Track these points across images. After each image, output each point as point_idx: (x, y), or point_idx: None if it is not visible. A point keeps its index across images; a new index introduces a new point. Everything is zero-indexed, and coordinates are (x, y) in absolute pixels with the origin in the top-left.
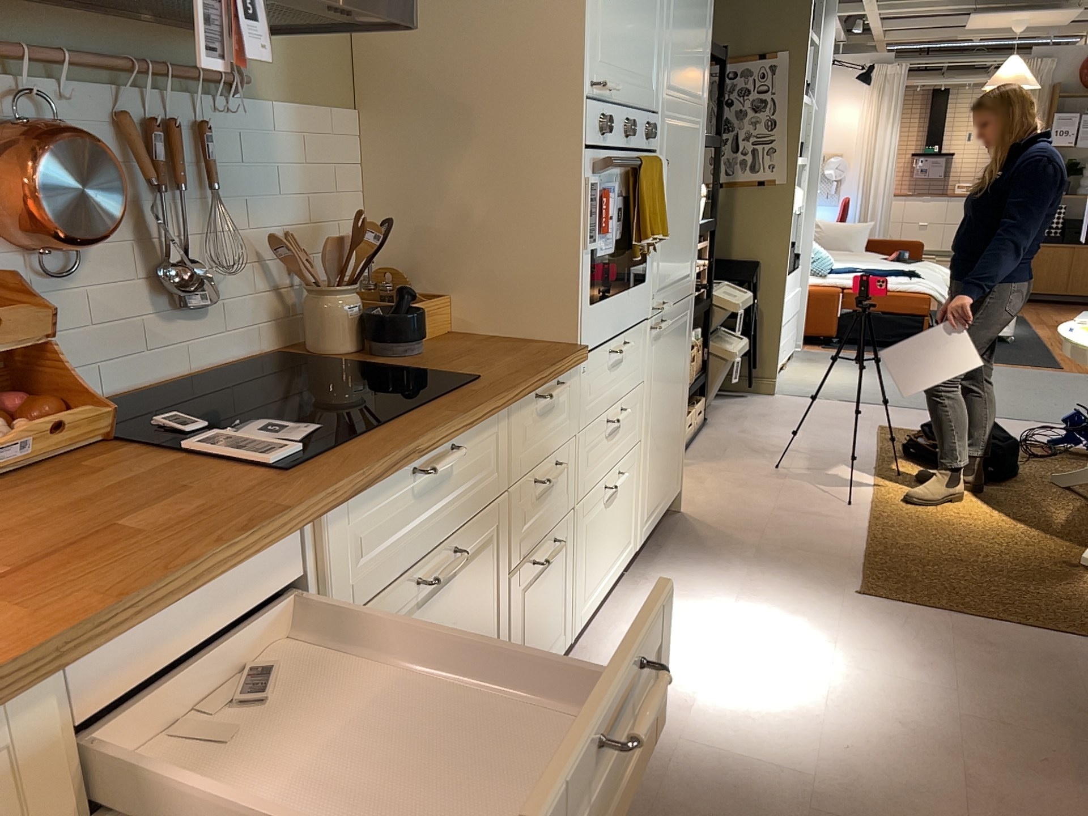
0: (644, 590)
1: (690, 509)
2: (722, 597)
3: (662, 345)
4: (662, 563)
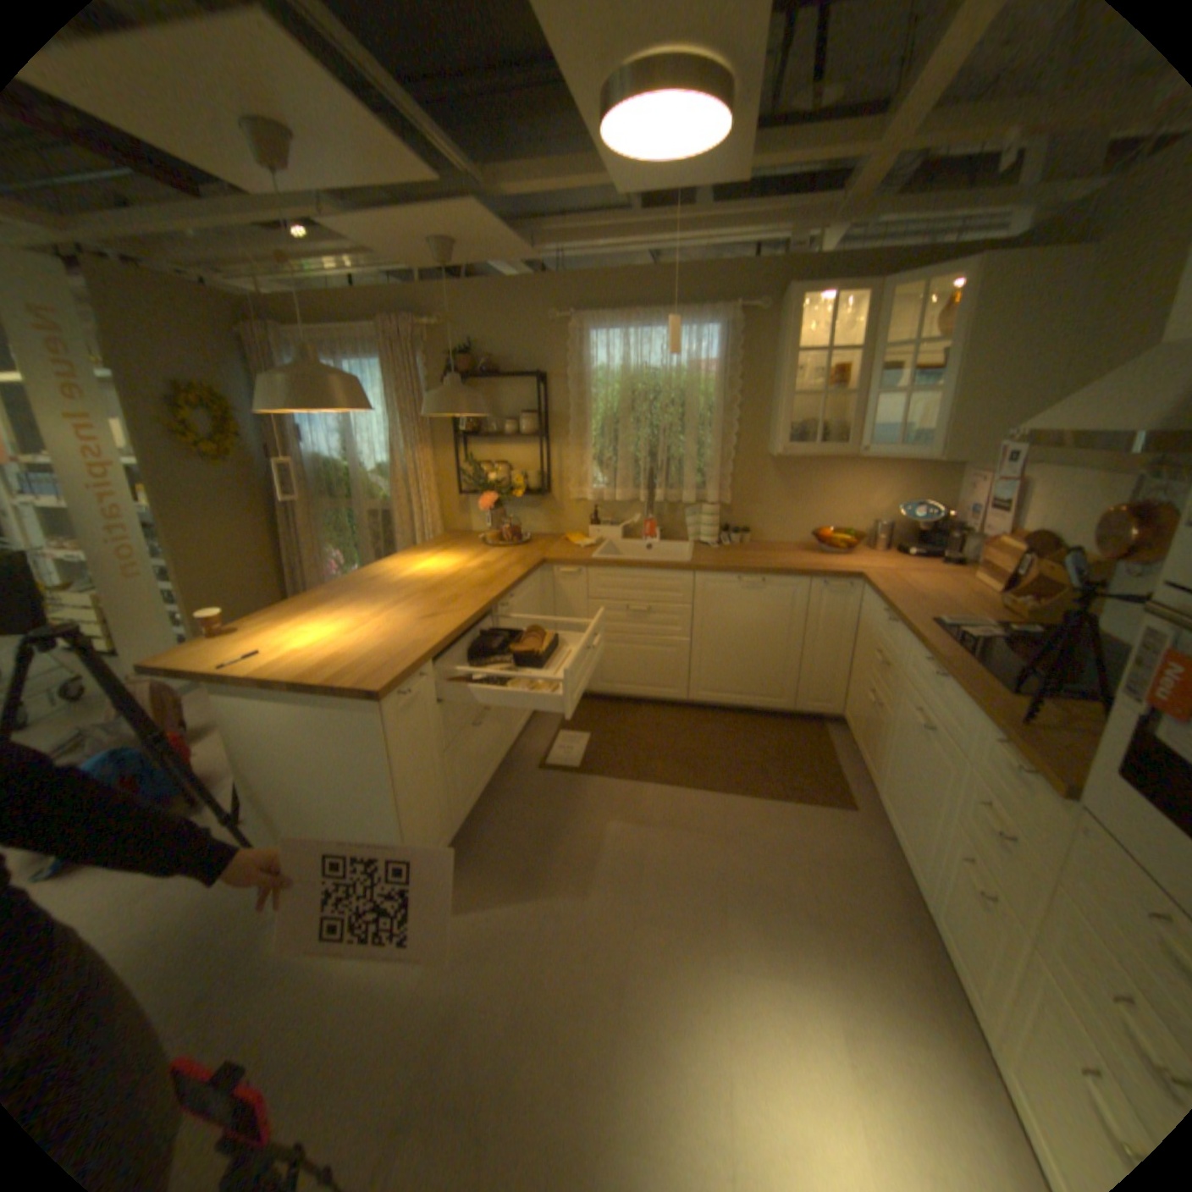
0: None
1: None
2: None
3: None
4: None
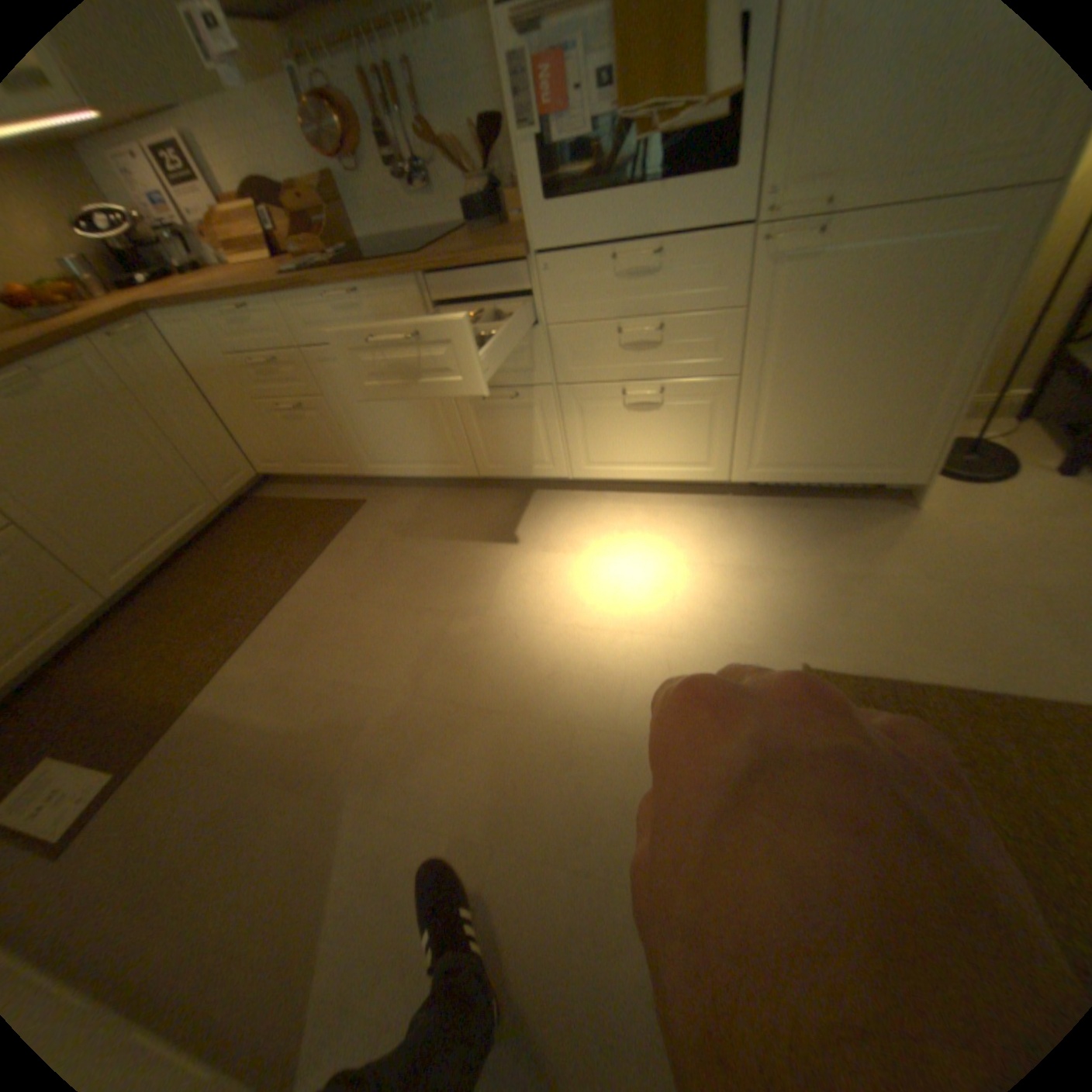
0: (708, 510)
1: (938, 515)
2: (722, 557)
3: (825, 266)
4: (769, 513)
